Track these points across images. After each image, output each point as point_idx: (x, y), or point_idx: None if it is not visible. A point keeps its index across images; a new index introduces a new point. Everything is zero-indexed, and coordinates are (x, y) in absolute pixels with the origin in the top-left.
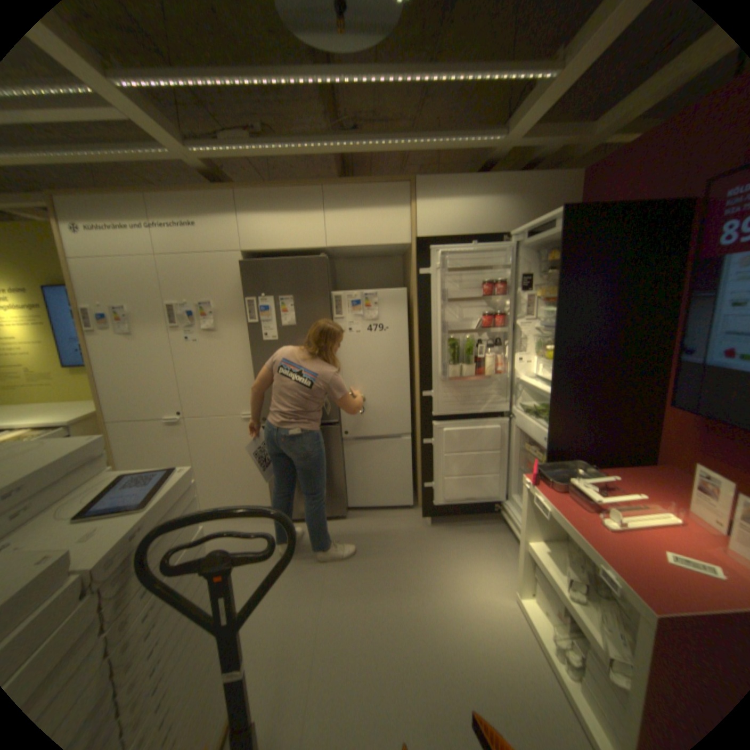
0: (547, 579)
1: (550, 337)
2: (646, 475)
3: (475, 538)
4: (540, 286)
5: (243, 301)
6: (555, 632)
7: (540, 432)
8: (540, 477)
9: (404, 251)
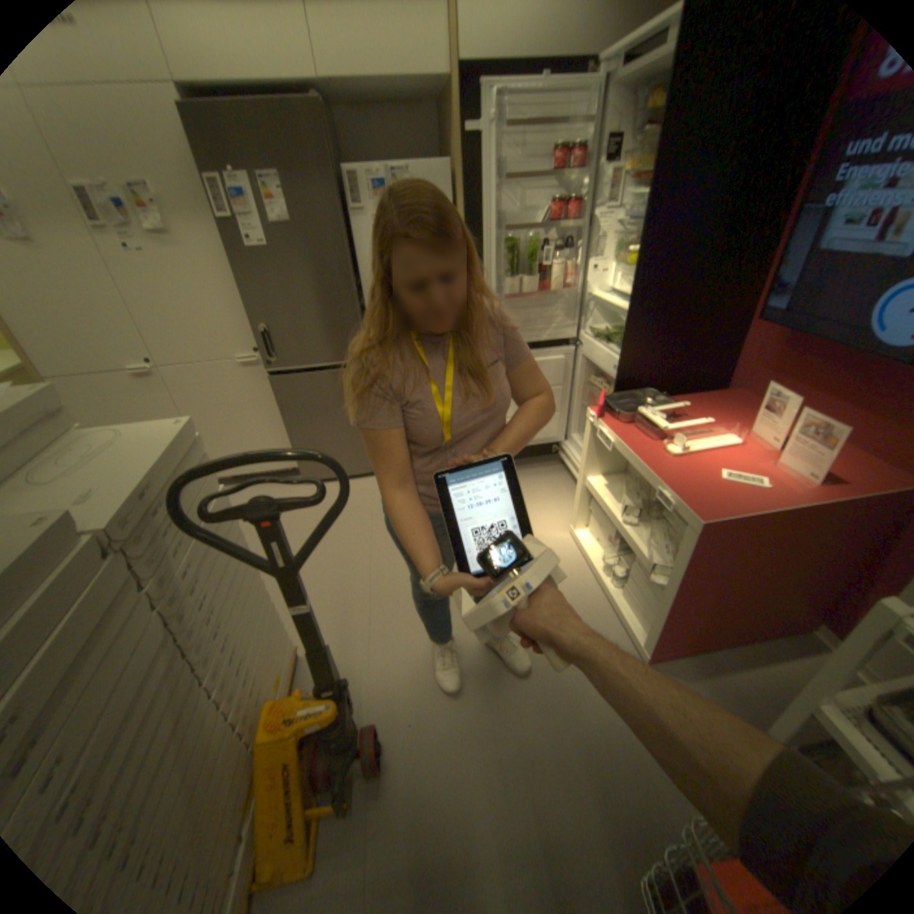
0: (602, 508)
1: (635, 234)
2: (715, 399)
3: (530, 480)
4: (630, 154)
5: (200, 180)
6: (605, 552)
7: (610, 360)
8: (605, 408)
9: (439, 90)
